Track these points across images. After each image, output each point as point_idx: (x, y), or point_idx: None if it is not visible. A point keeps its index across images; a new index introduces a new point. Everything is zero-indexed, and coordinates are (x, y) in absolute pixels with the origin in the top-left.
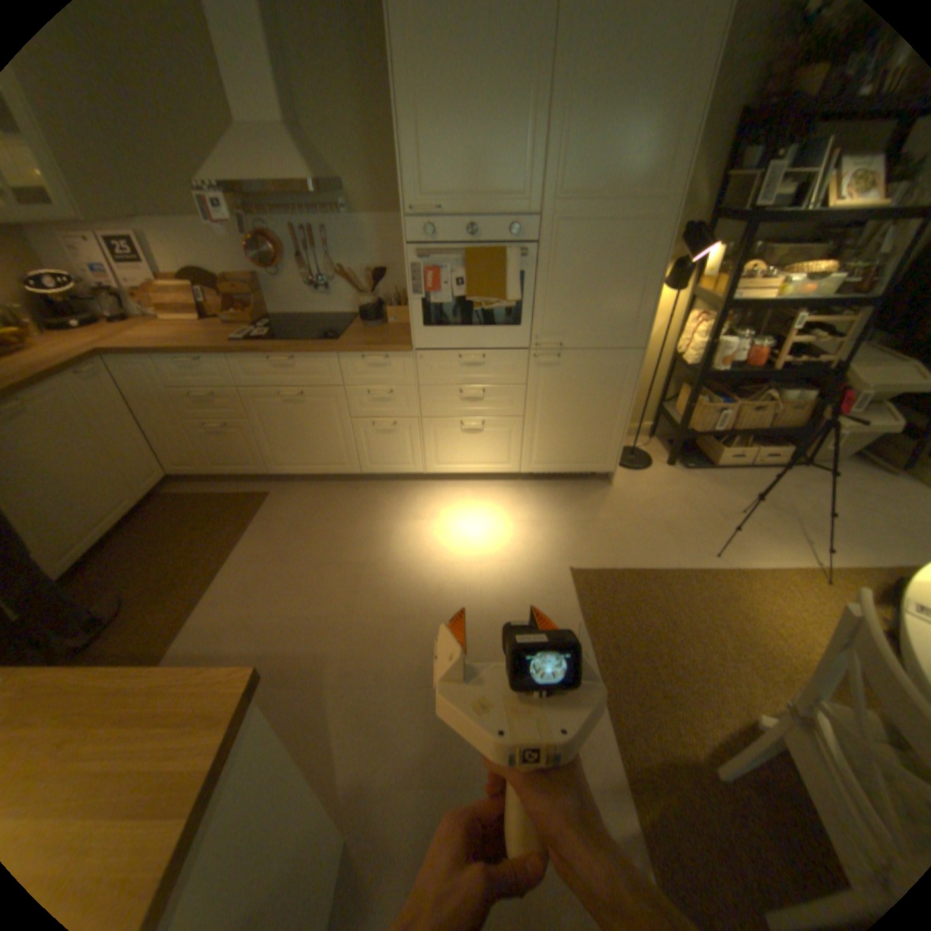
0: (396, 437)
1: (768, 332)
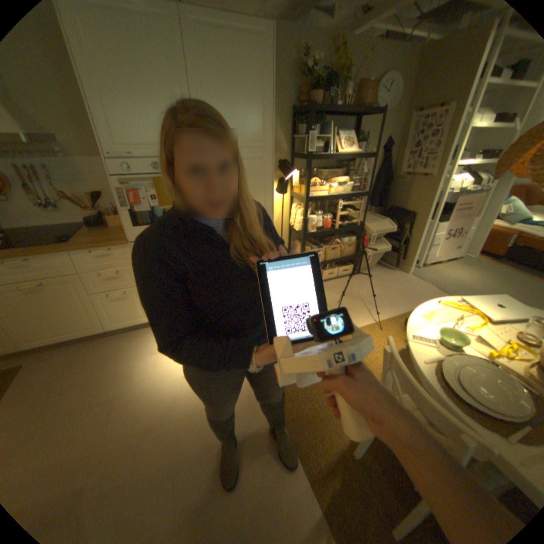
0: (127, 301)
1: (328, 211)
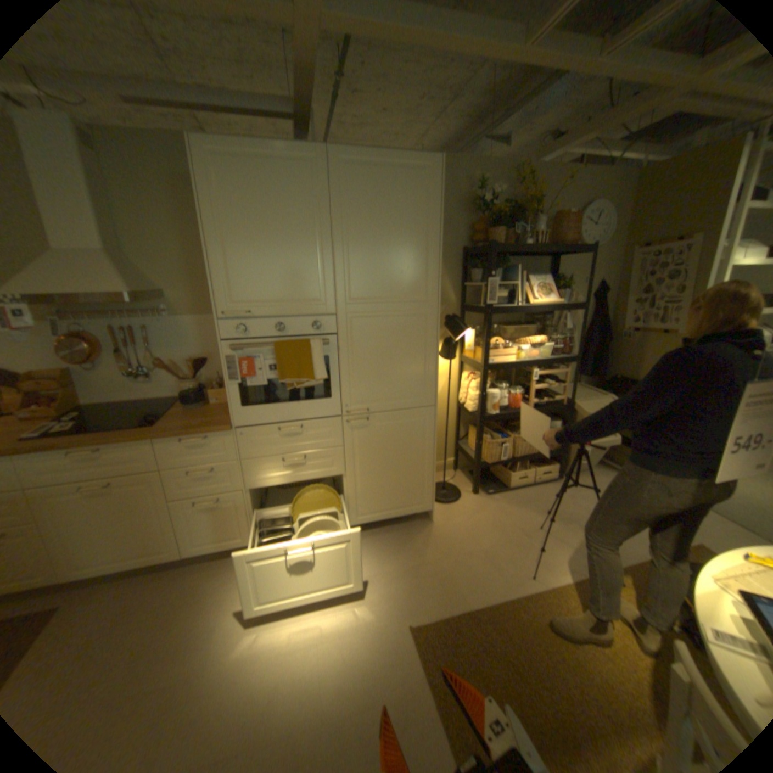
0: (219, 512)
1: (517, 382)
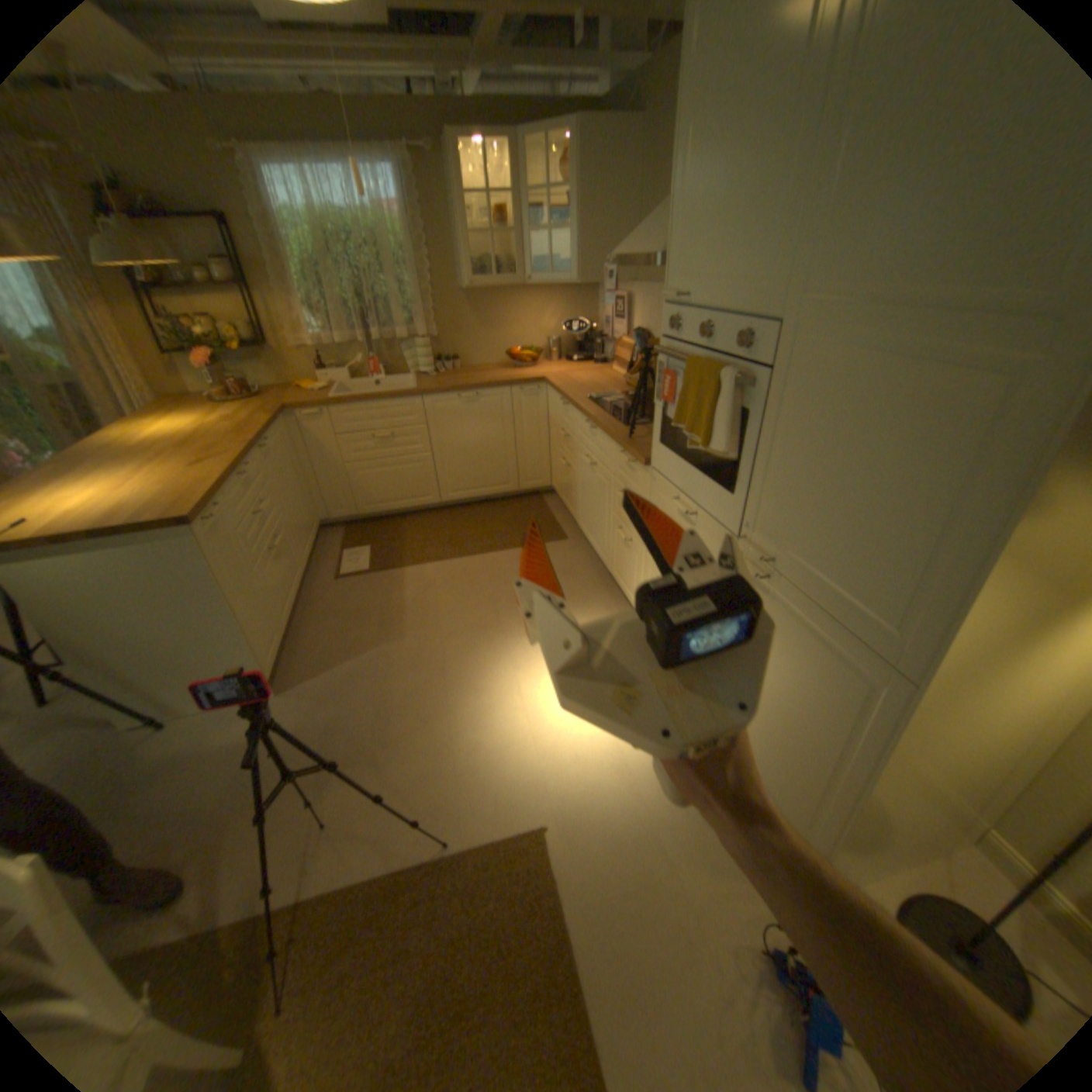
0: (629, 557)
1: None
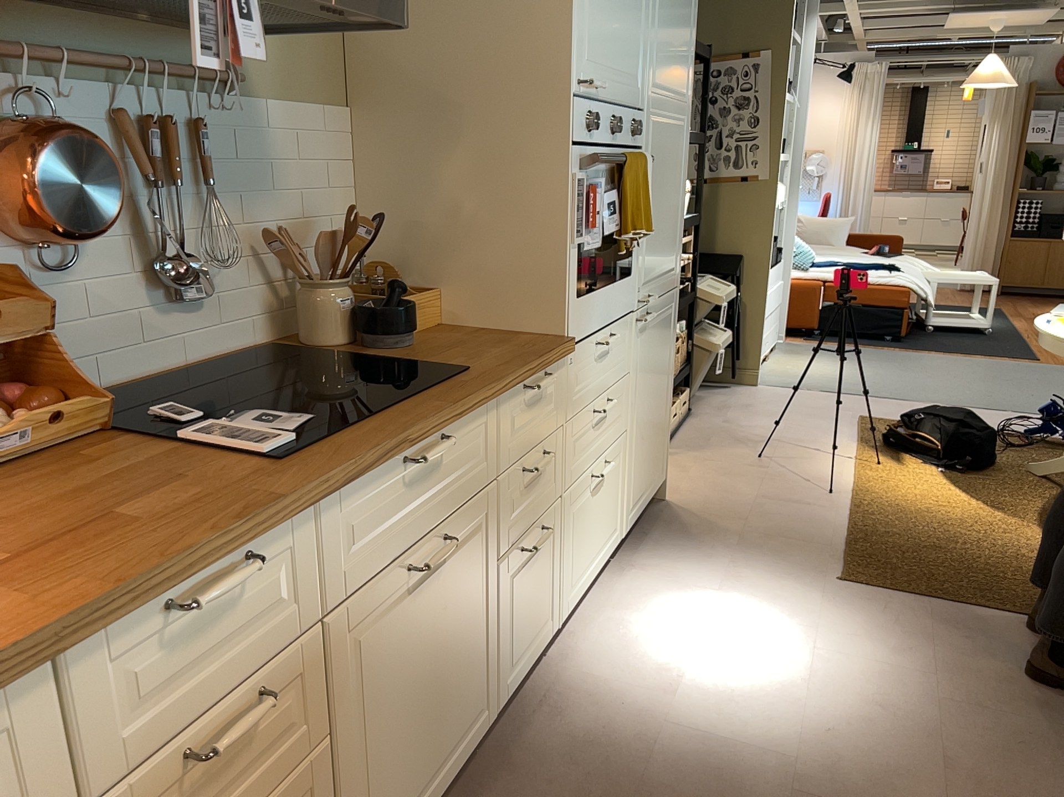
0: (540, 561)
1: None
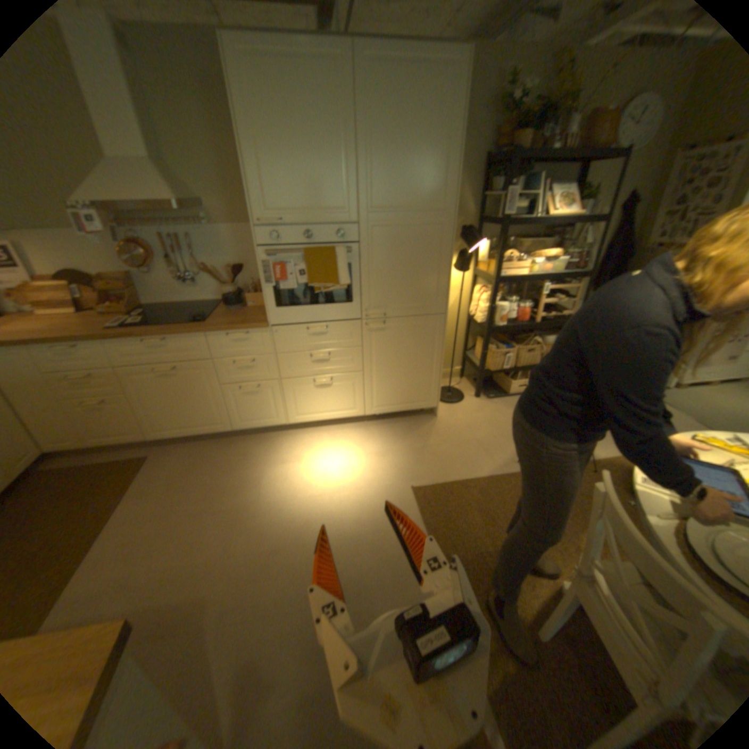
0: (261, 395)
1: (528, 297)
